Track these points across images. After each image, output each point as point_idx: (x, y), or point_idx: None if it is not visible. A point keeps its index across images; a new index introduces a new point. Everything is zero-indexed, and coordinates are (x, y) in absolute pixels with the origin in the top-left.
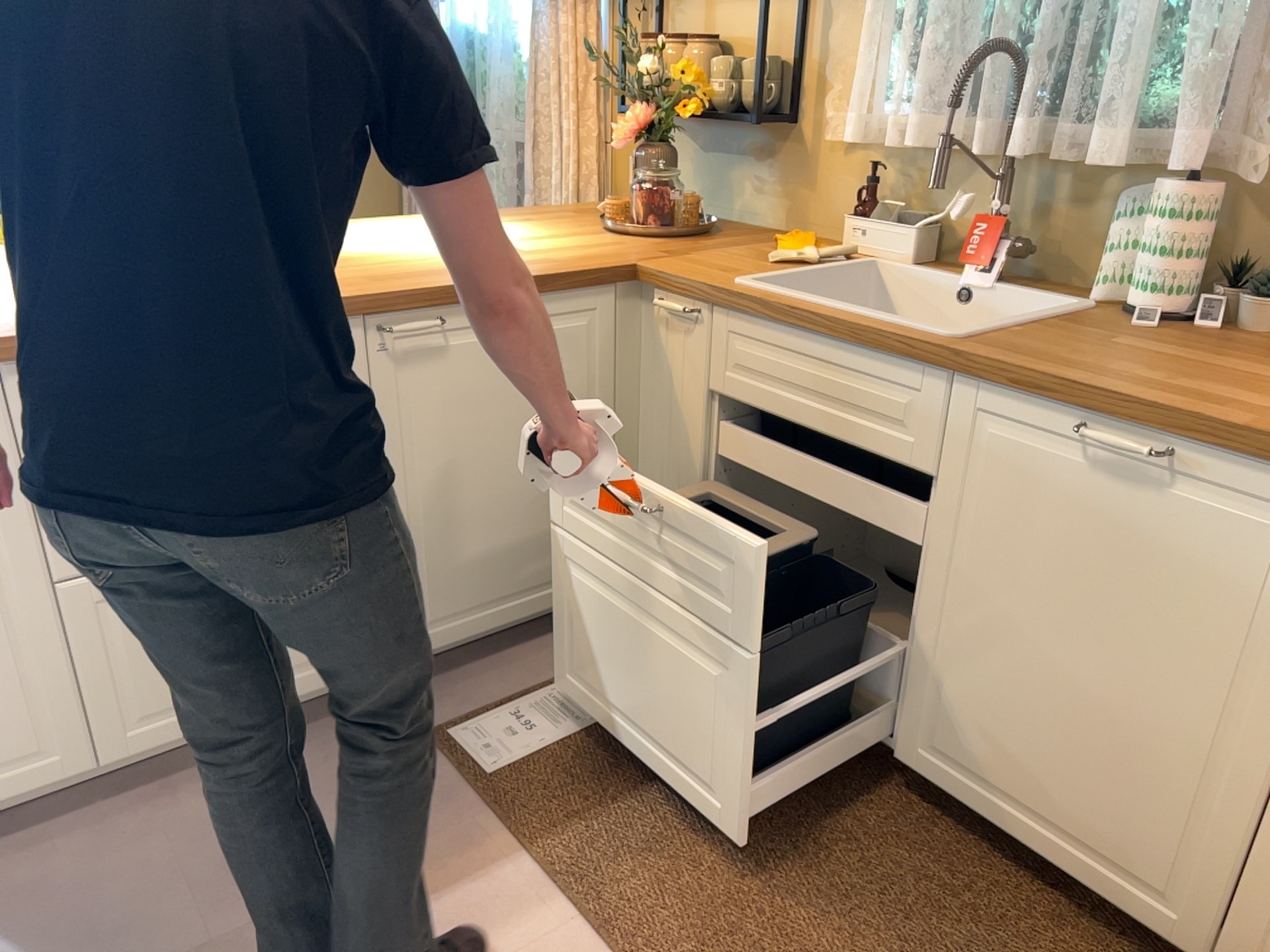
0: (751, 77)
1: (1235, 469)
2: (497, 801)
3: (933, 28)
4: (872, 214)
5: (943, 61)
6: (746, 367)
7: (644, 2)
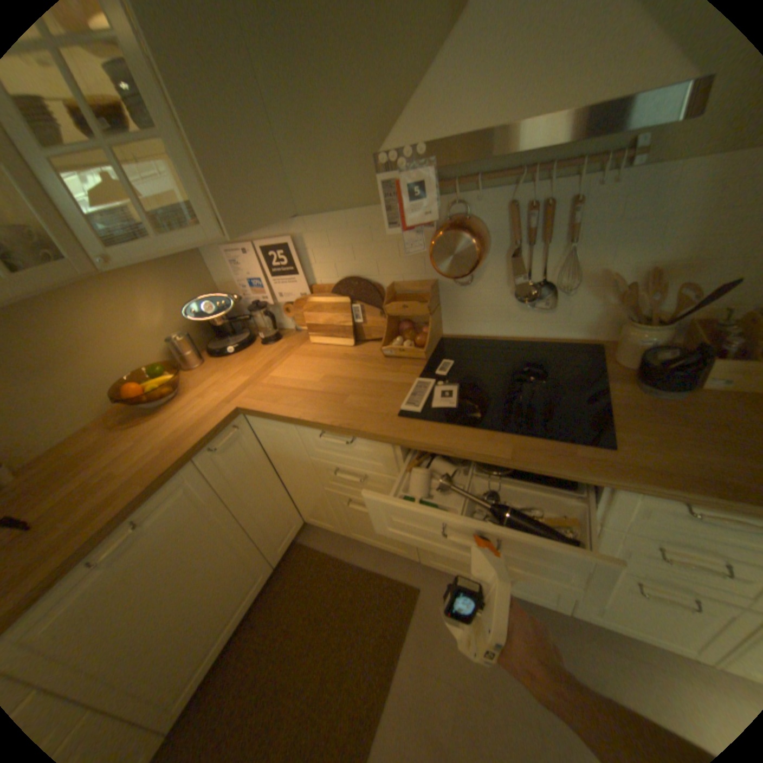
0: None
1: (153, 499)
2: None
3: None
4: None
5: None
6: None
7: None
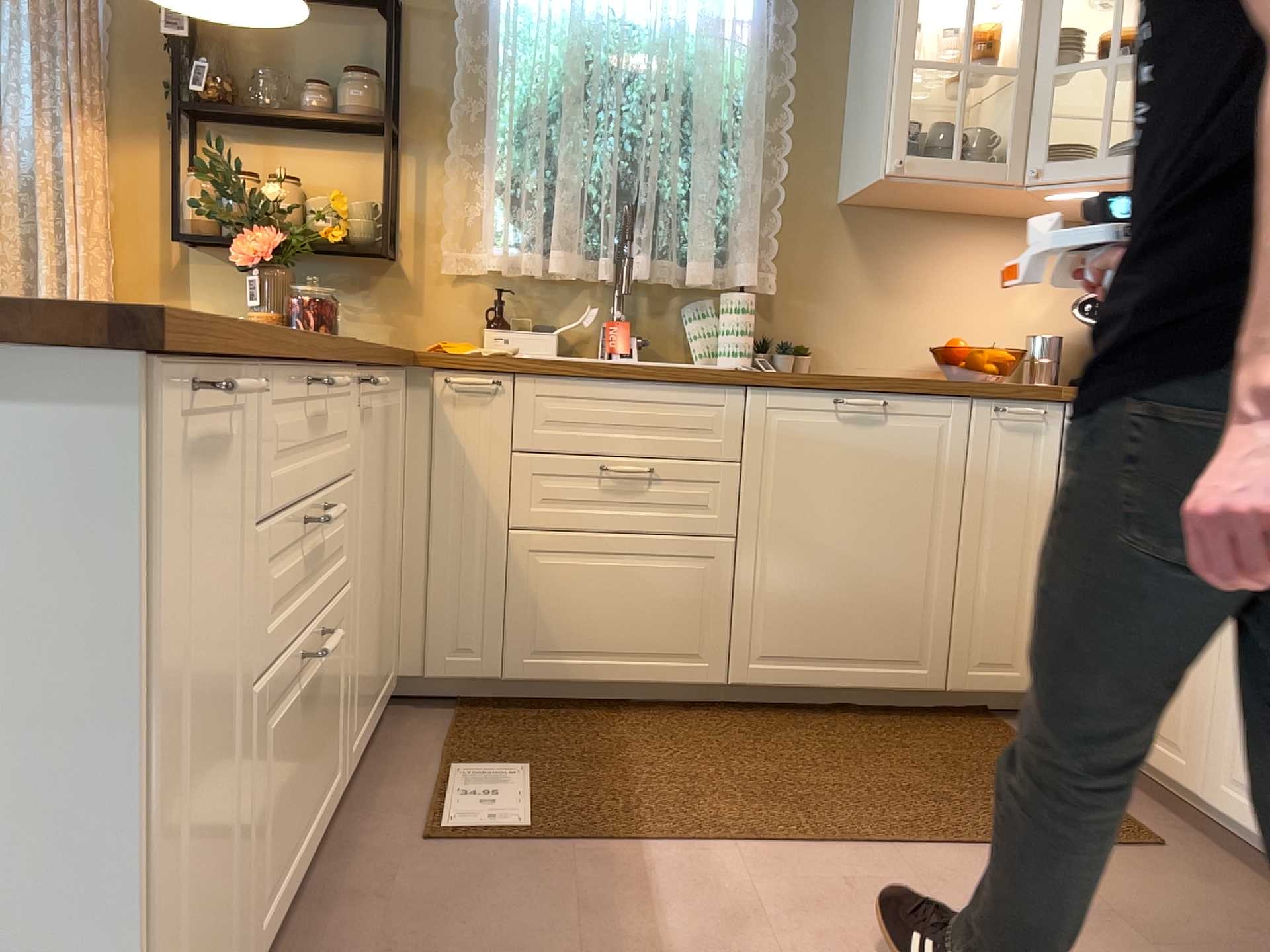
0: (365, 216)
1: (916, 402)
2: (567, 837)
3: (559, 191)
4: (496, 328)
5: (572, 213)
6: (556, 422)
7: (172, 138)
